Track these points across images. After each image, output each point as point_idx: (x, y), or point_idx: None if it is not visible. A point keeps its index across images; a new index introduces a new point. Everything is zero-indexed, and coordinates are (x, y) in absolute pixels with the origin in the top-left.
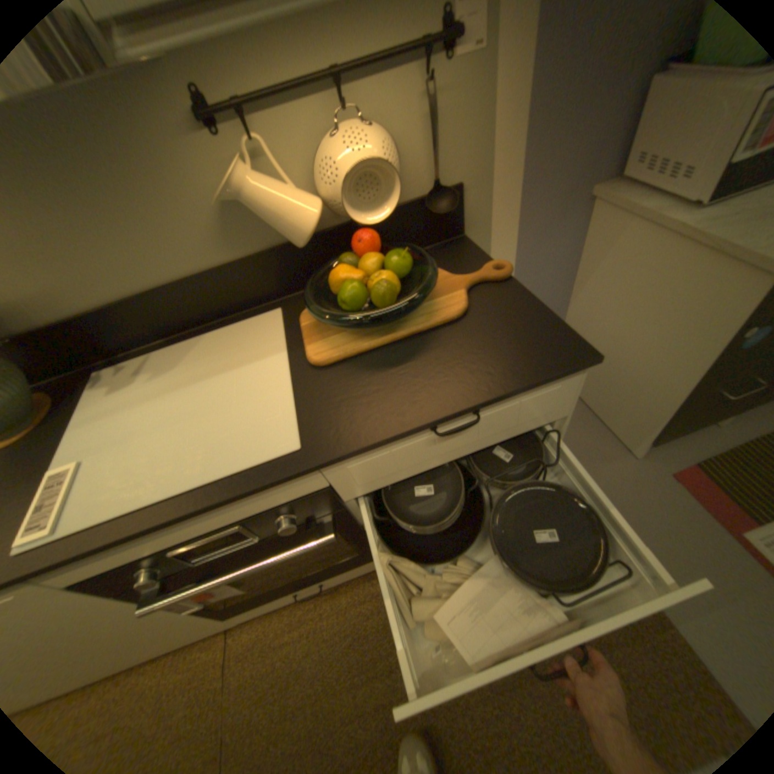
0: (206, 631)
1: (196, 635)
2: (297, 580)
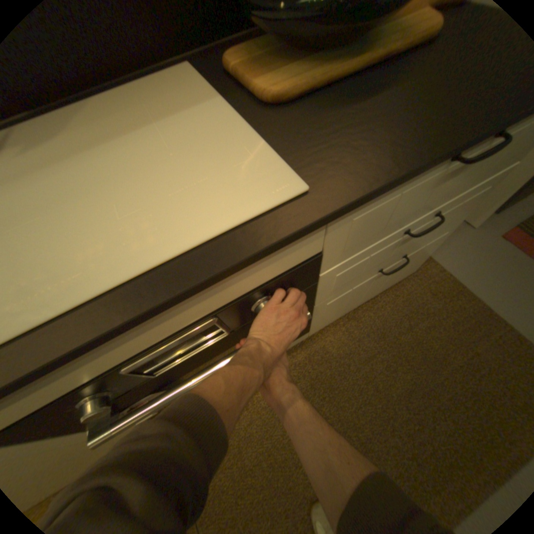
0: None
1: None
2: None
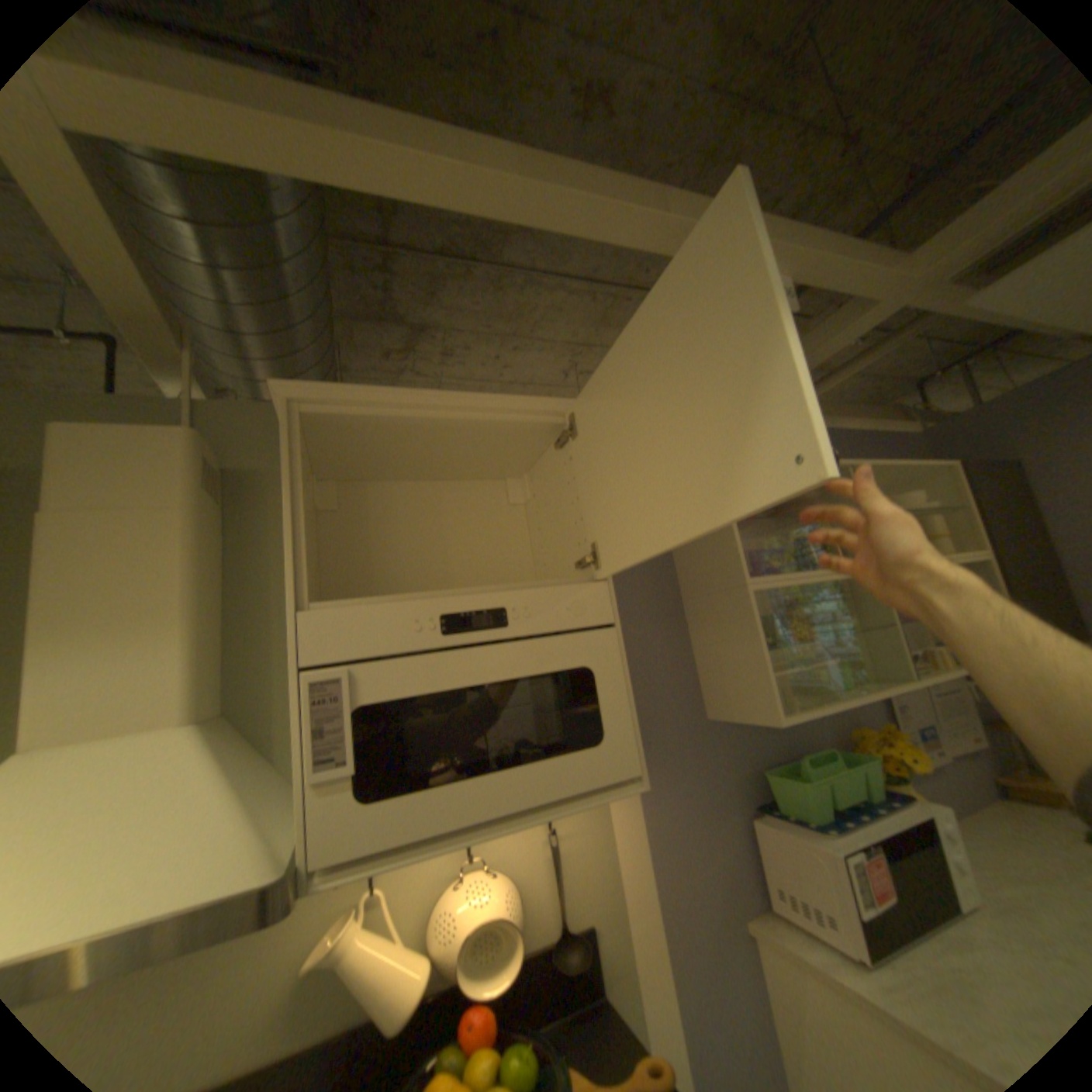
0: None
1: None
2: None
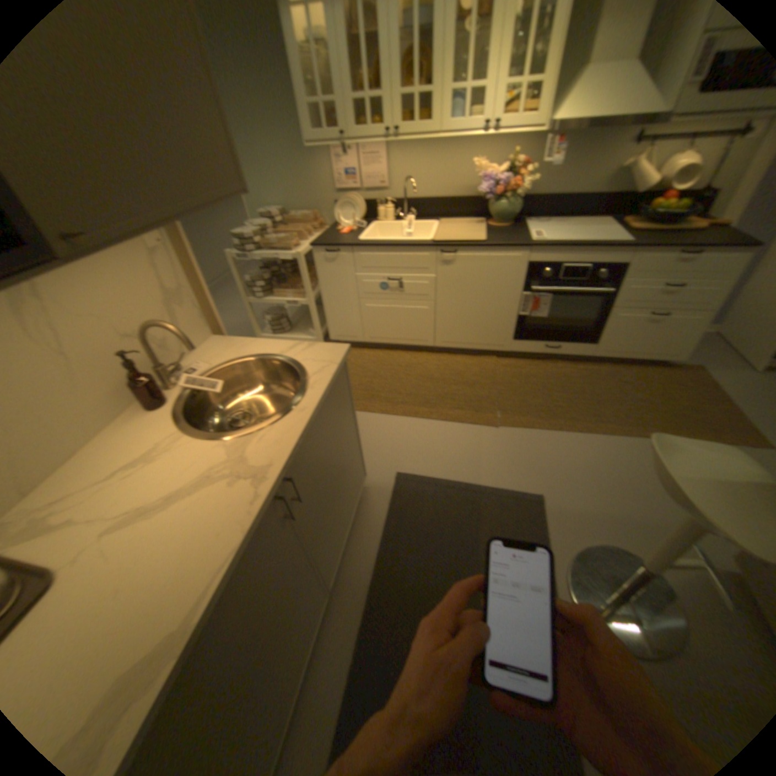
0: (502, 343)
1: (497, 342)
2: (560, 330)
